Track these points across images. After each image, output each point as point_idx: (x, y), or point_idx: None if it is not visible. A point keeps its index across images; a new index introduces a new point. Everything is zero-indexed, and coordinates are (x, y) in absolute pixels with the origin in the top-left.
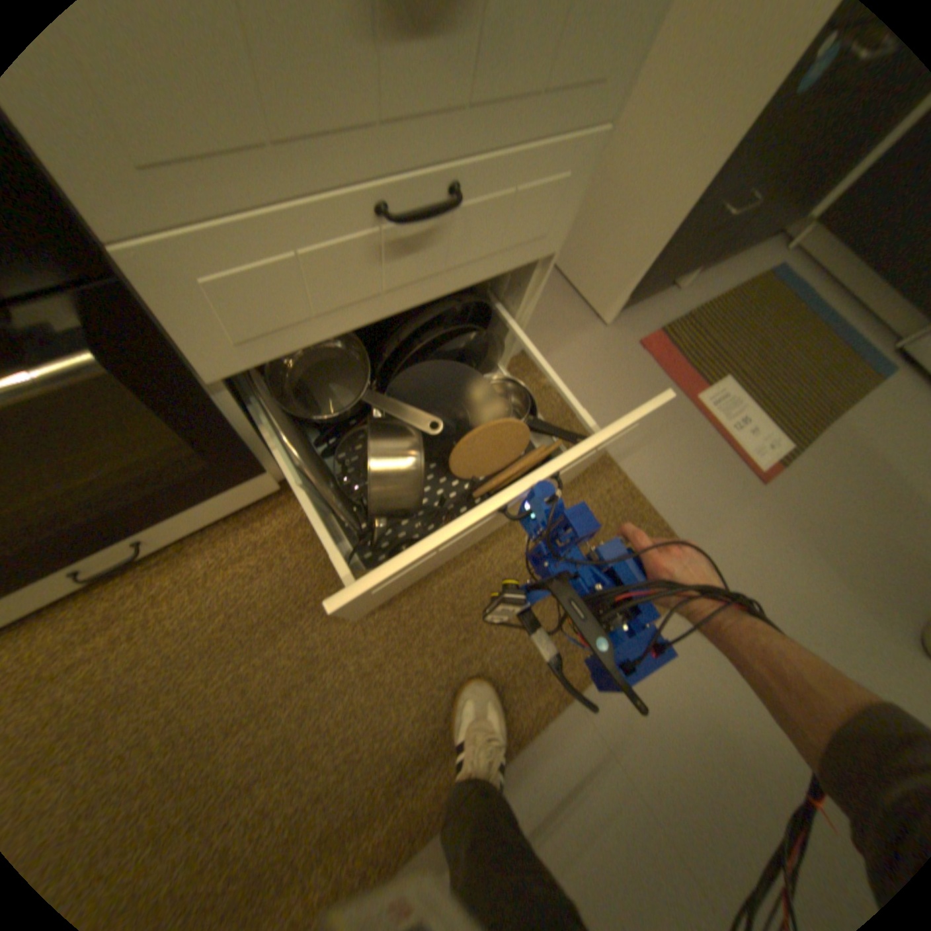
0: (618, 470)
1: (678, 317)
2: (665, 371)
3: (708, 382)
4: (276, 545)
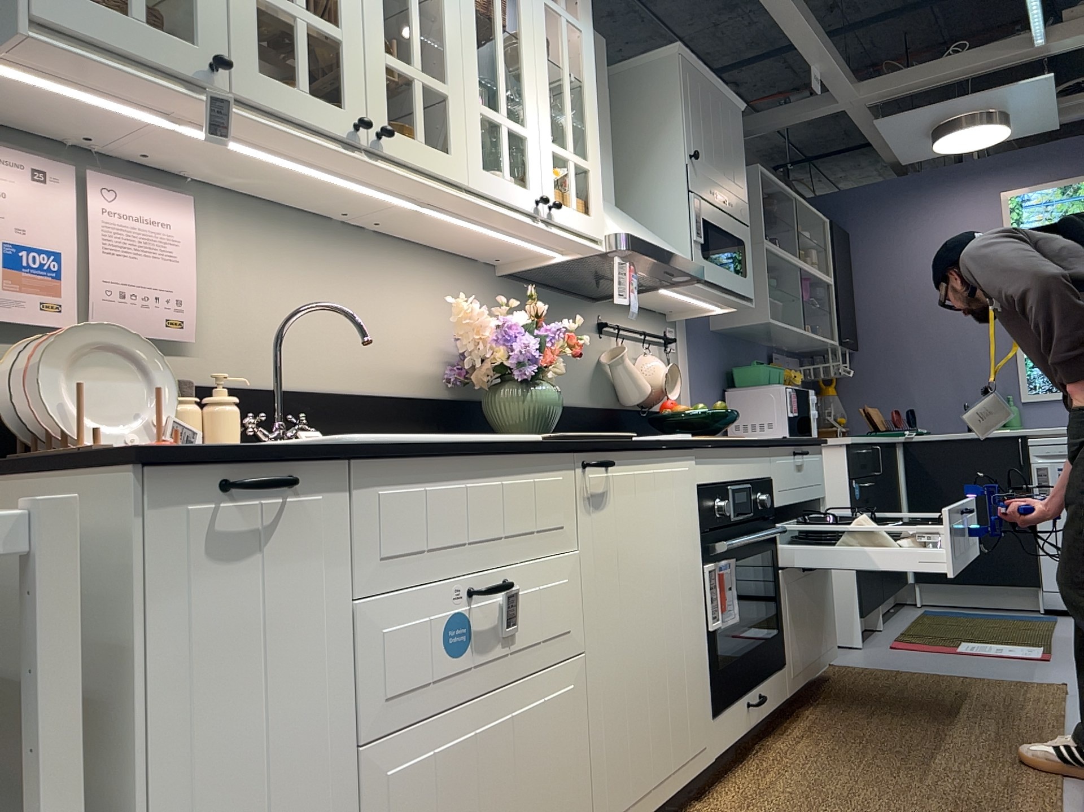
0: (956, 675)
1: (898, 635)
2: (924, 649)
3: (955, 646)
4: (812, 734)
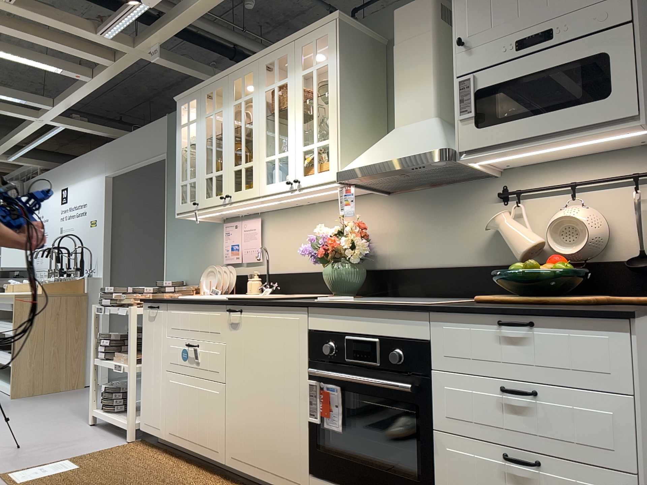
0: None
1: None
2: None
3: None
4: None
